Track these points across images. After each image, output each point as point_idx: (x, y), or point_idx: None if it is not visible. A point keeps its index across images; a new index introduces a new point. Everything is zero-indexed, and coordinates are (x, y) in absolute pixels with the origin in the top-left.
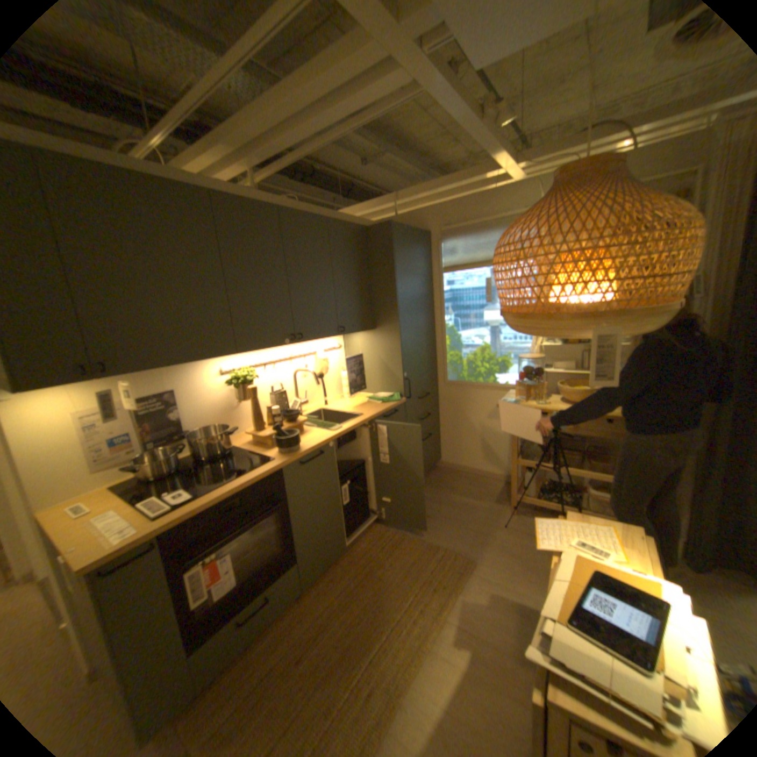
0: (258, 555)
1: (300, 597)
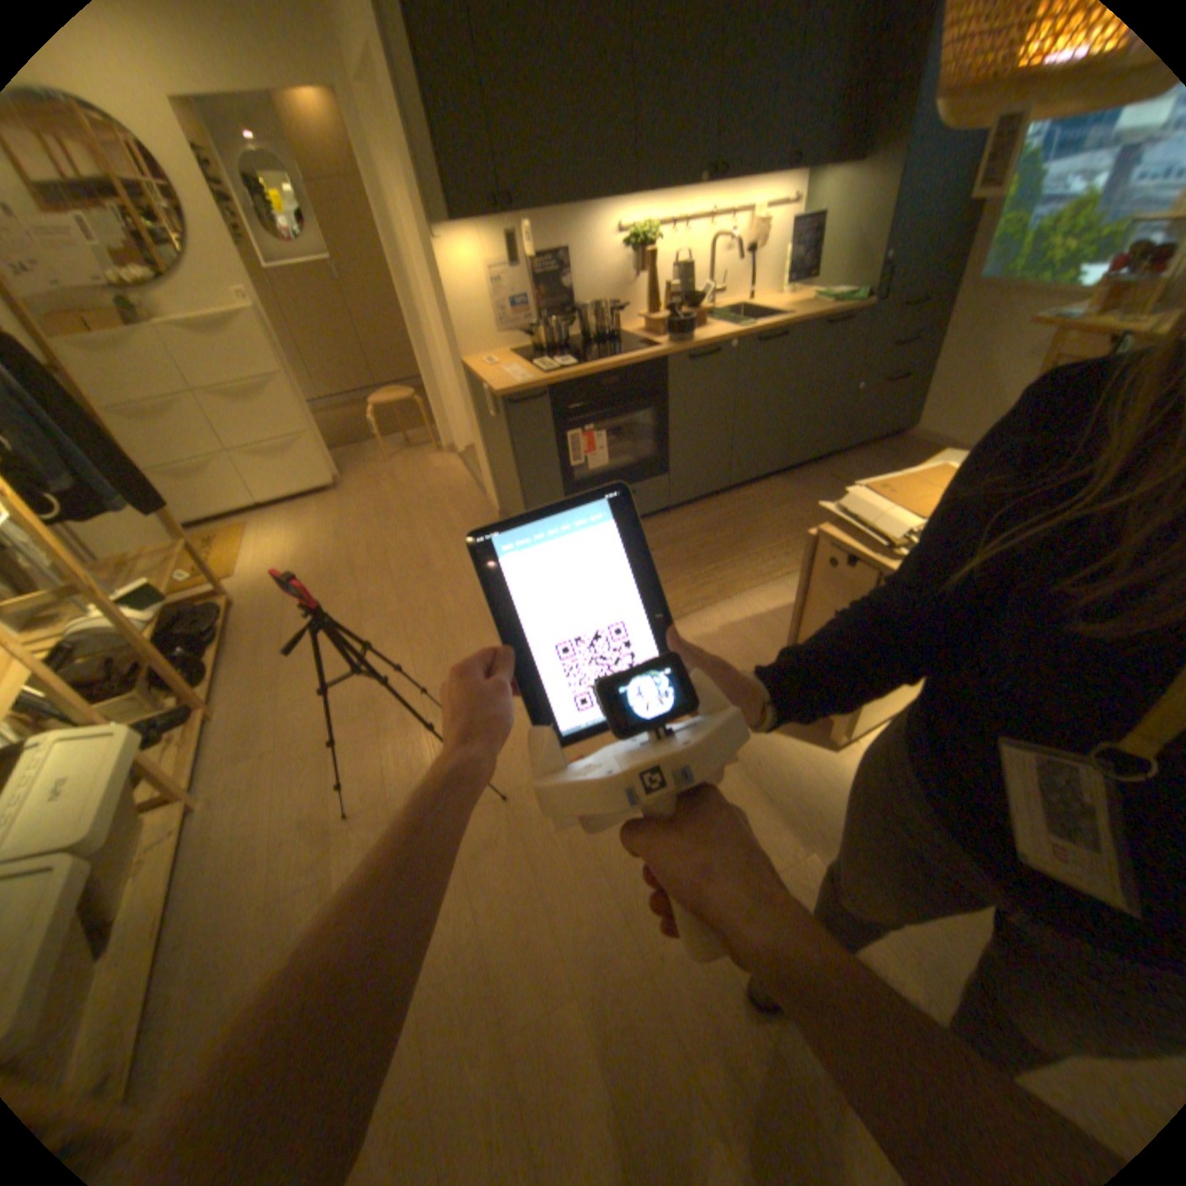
0: (629, 449)
1: (666, 514)
